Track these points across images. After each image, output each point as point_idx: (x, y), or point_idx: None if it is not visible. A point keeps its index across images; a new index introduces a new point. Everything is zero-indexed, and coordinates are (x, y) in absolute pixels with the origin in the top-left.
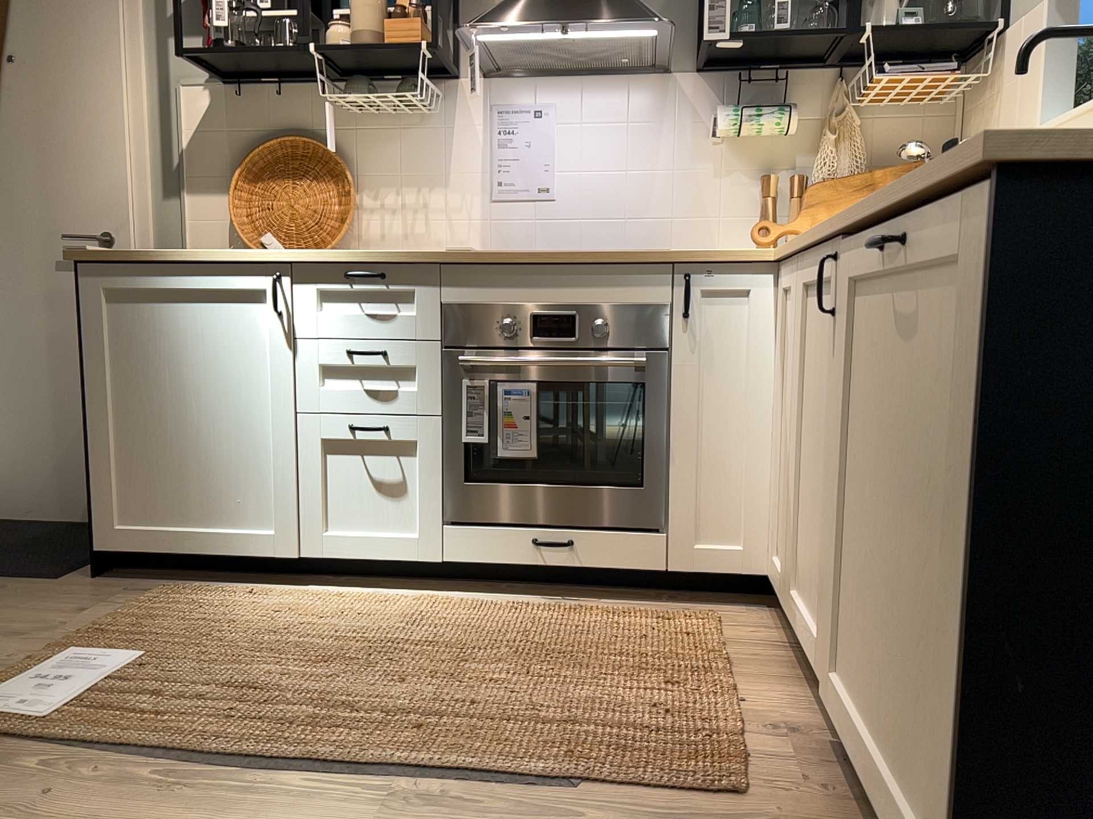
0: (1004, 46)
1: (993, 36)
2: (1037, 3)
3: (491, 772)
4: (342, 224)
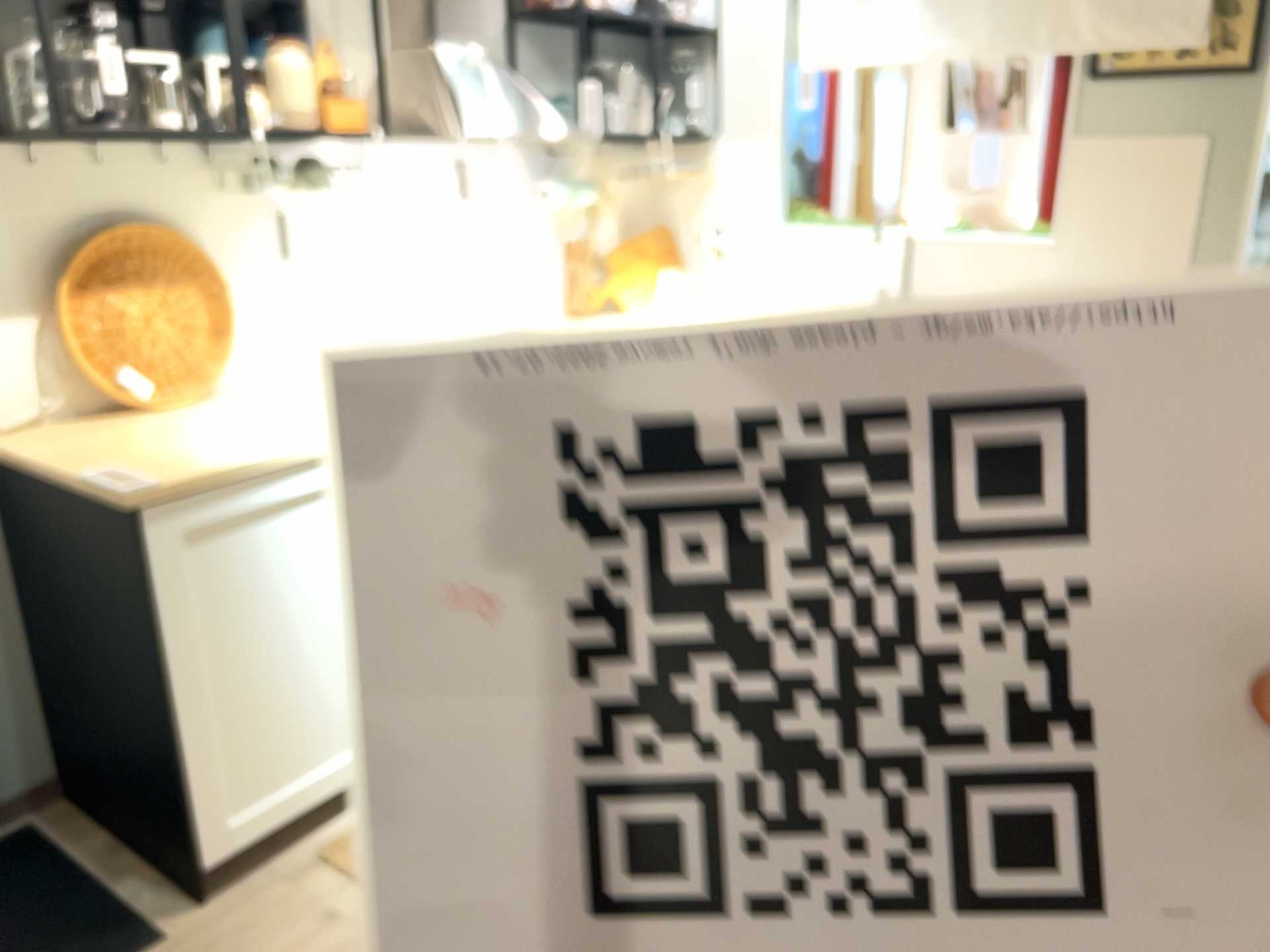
0: (724, 152)
1: (709, 139)
2: (764, 137)
3: None
4: (219, 338)
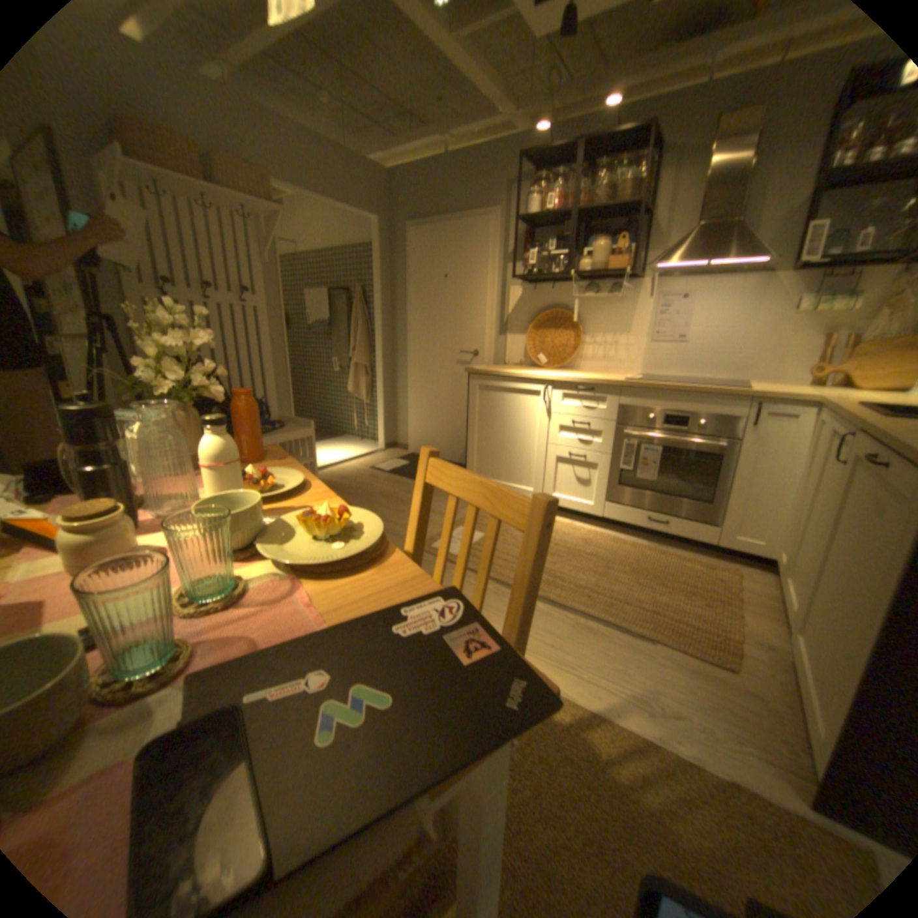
0: None
1: None
2: None
3: (614, 622)
4: (574, 350)
